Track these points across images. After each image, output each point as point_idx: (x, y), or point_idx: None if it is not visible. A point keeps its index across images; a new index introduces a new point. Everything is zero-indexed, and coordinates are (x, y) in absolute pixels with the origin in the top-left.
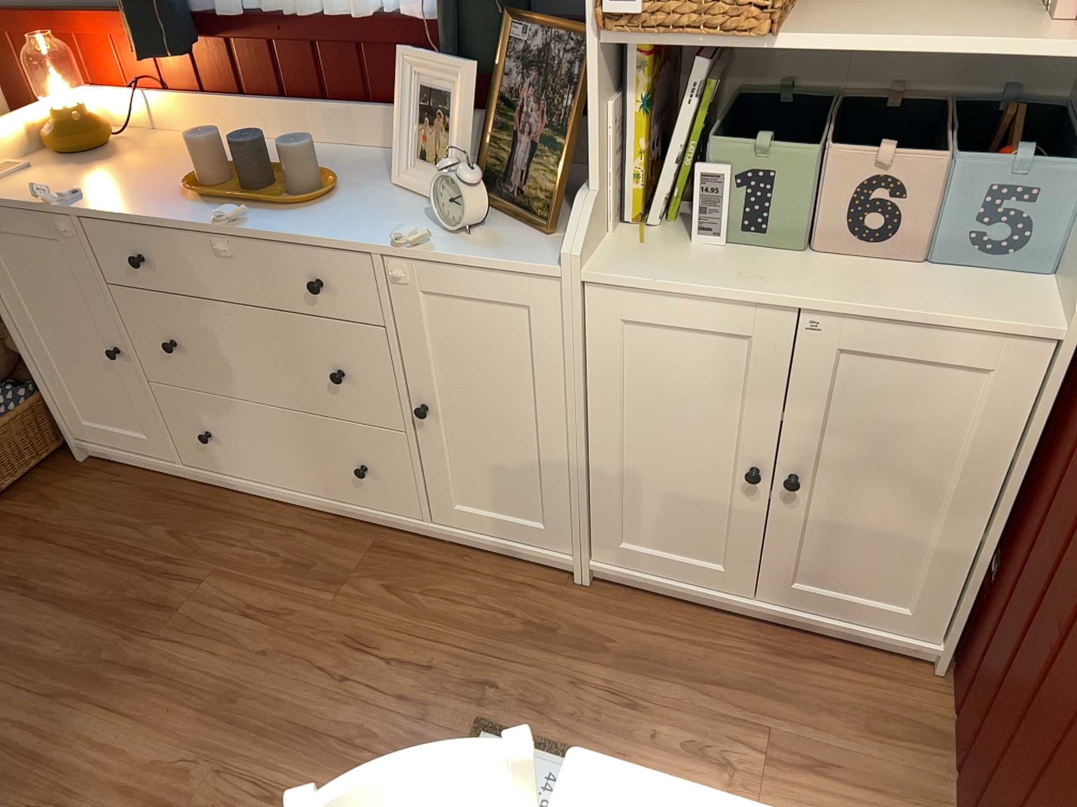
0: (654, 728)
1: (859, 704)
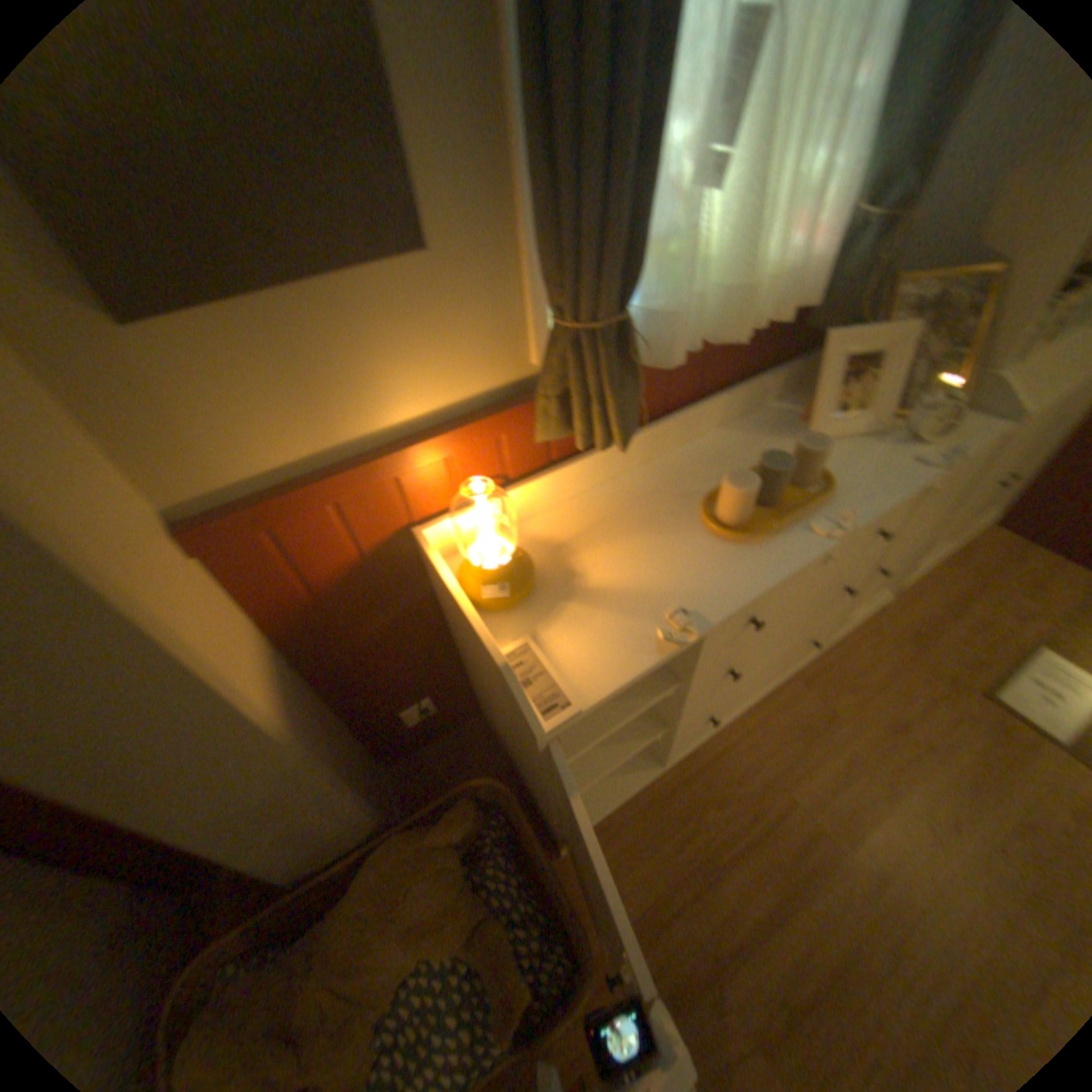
0: (1006, 629)
1: (1004, 556)
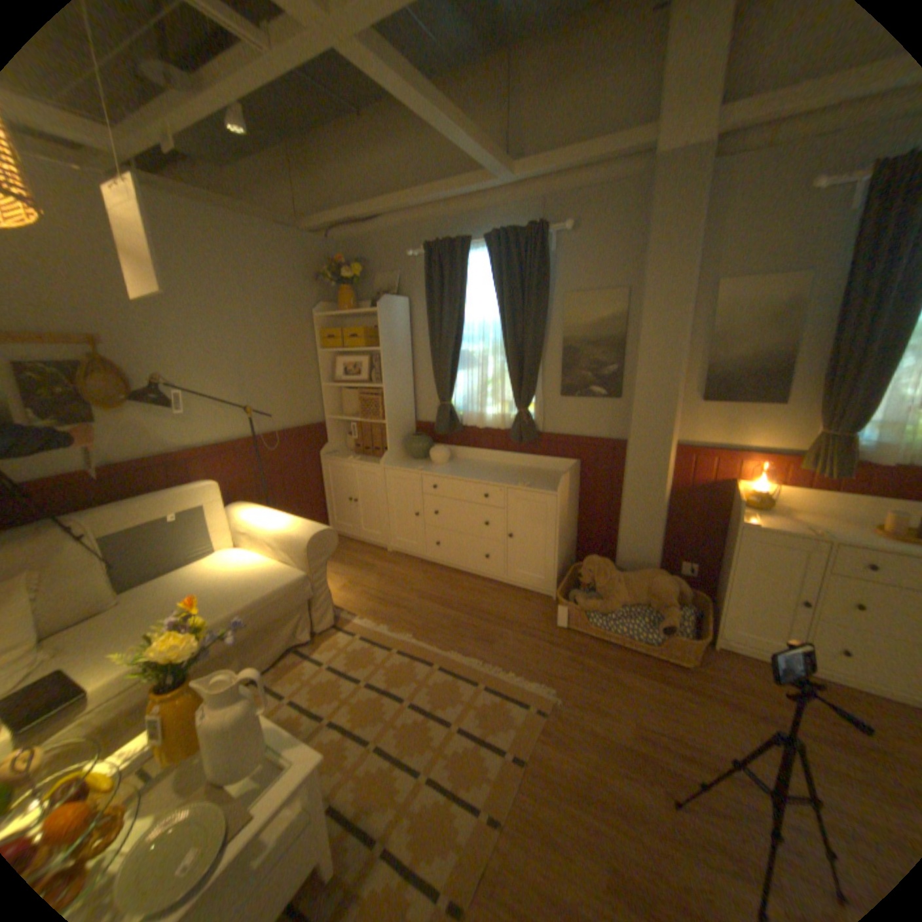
0: None
1: None
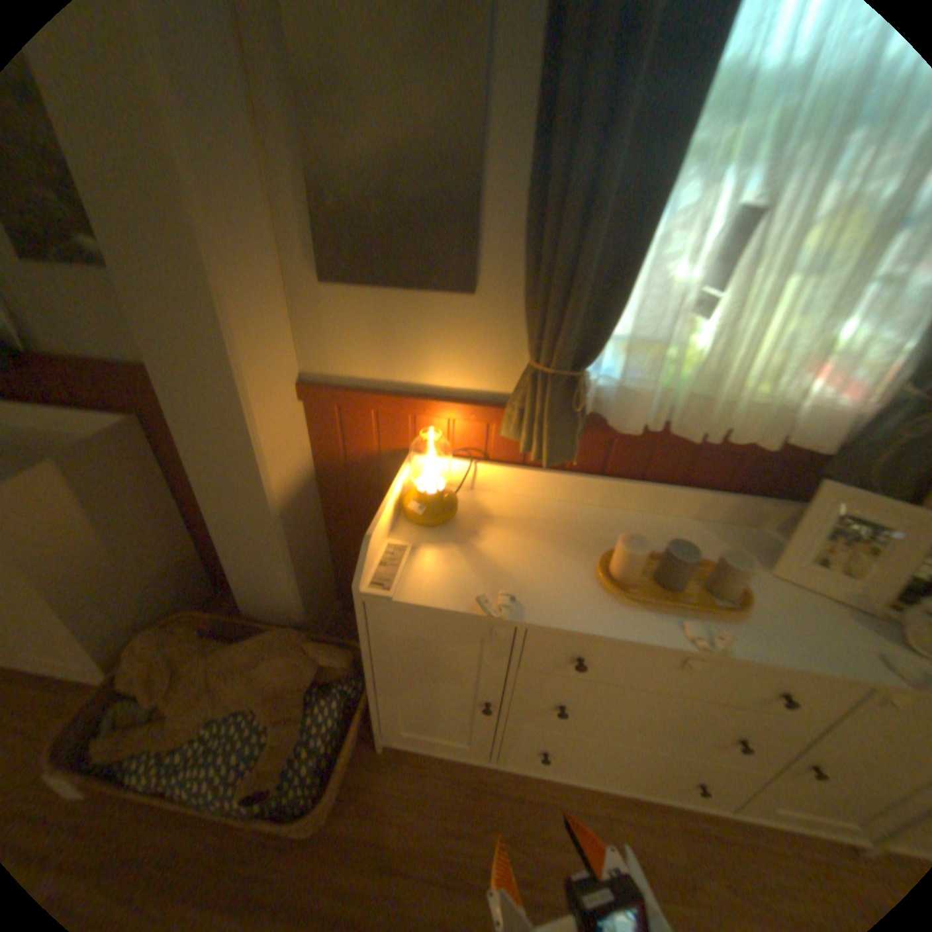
0: None
1: None
